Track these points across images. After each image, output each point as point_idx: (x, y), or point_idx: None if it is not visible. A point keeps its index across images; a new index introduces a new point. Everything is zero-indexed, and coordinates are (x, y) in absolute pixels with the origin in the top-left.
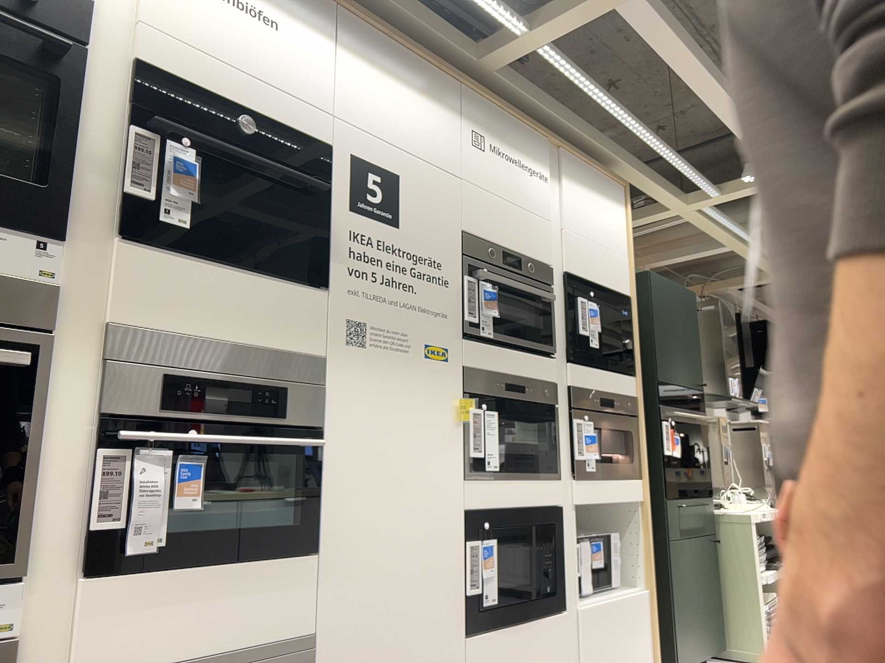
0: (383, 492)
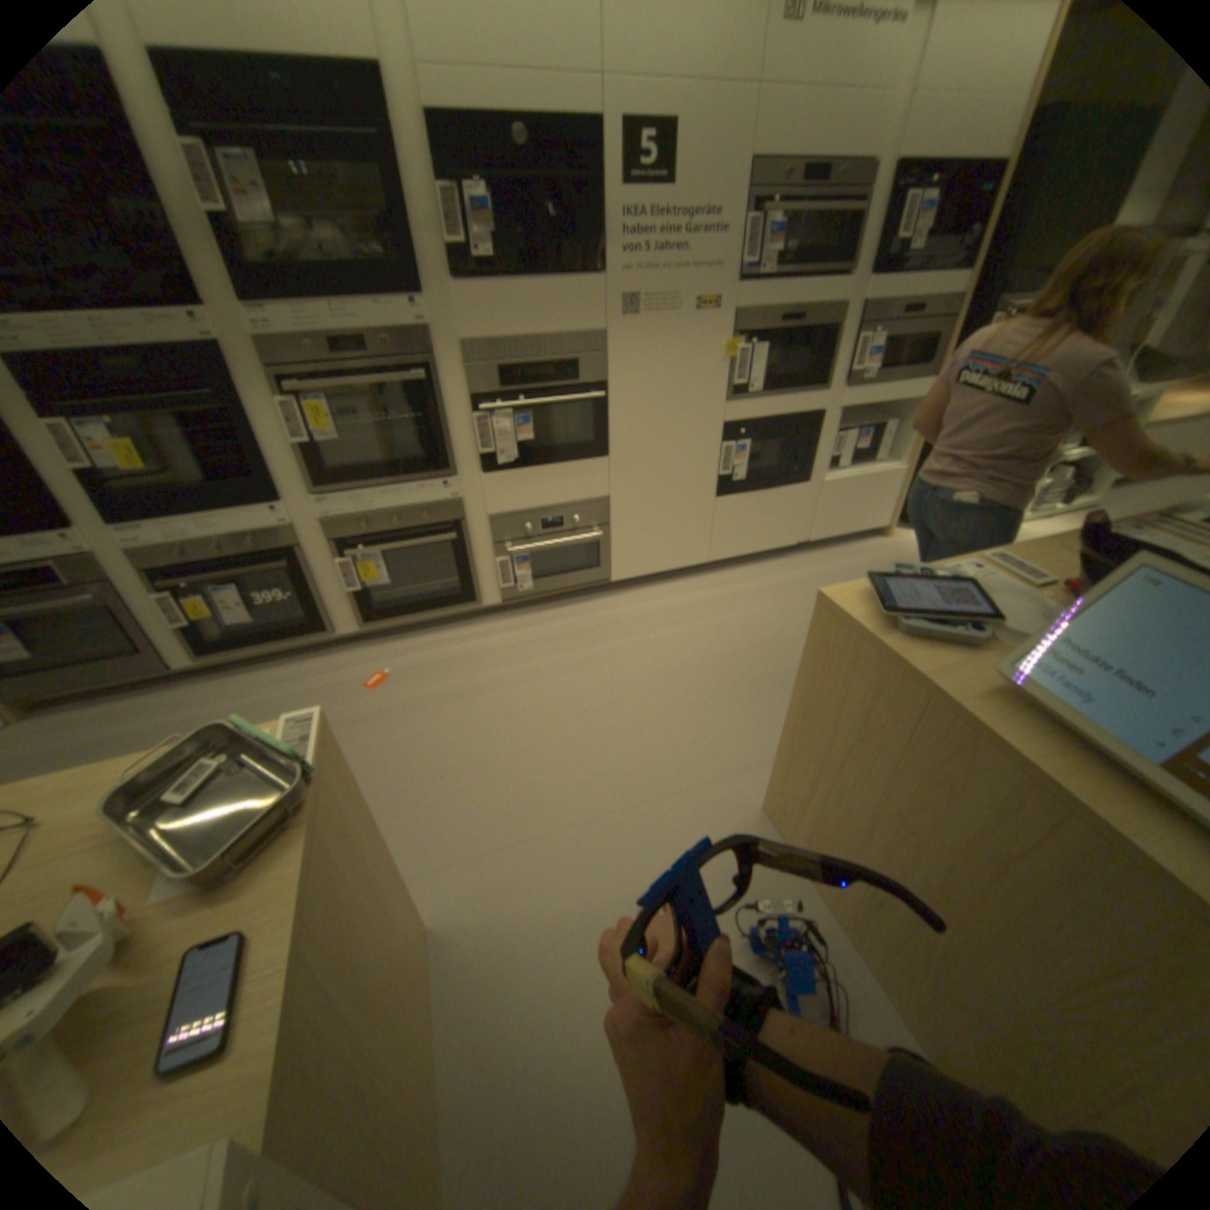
0: (654, 418)
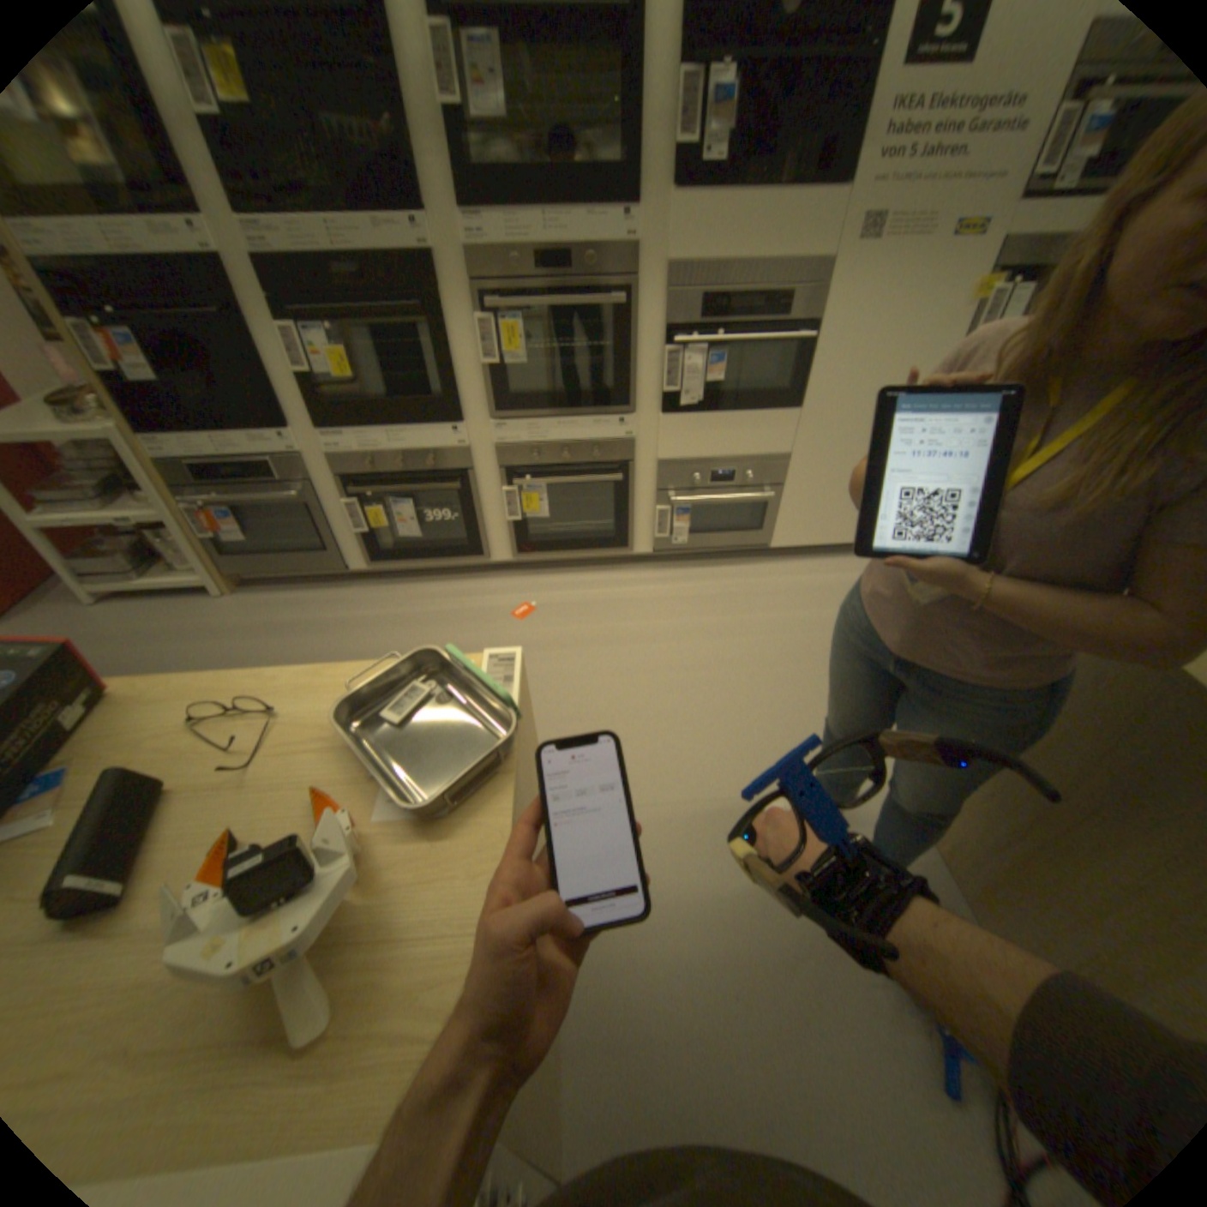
0: (866, 366)
